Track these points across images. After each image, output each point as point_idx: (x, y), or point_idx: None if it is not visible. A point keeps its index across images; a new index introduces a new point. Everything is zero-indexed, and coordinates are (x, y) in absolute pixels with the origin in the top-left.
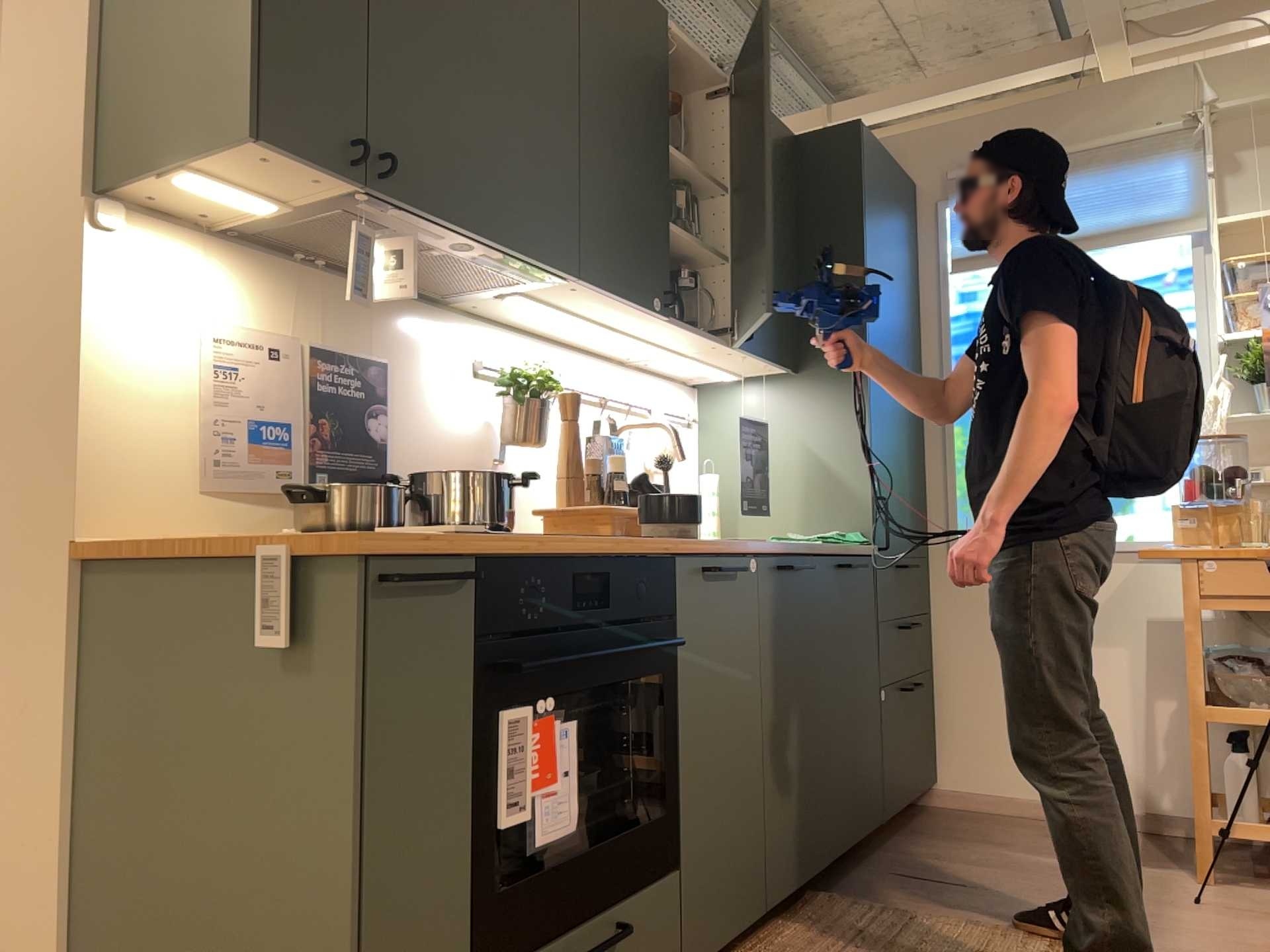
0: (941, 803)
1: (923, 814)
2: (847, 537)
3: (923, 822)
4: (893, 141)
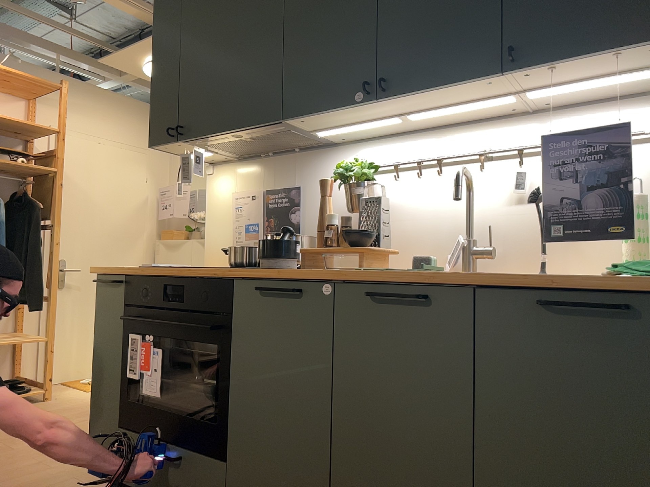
0: None
1: None
2: None
3: None
4: None
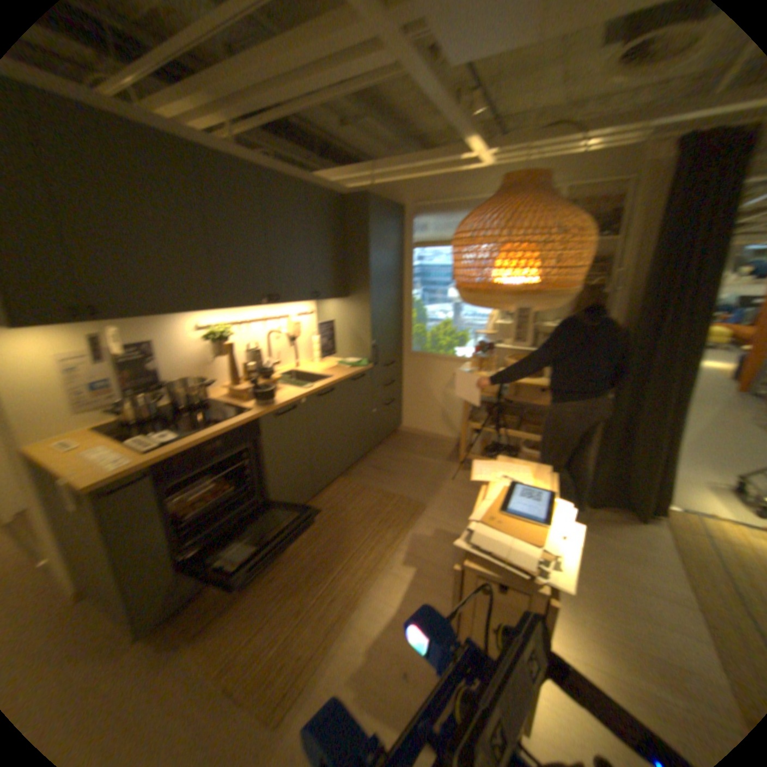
0: (400, 431)
1: (393, 436)
2: (358, 365)
3: (390, 441)
4: (395, 184)
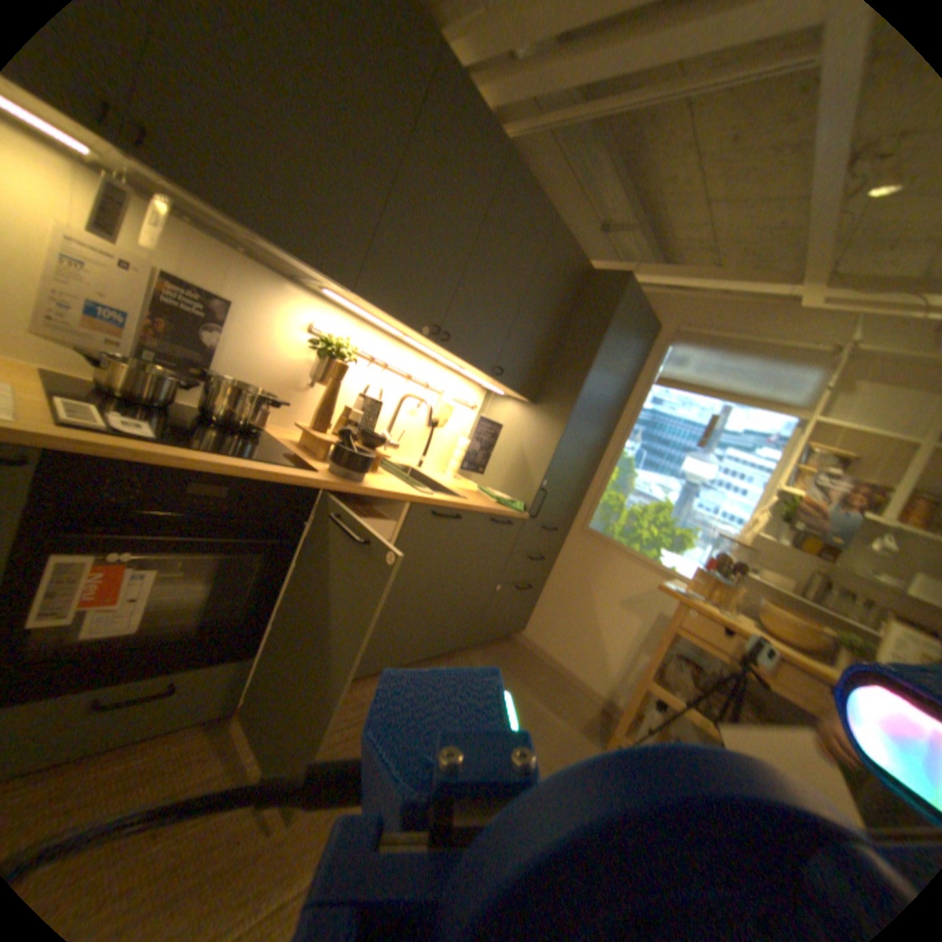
0: (519, 638)
1: (505, 640)
2: (510, 501)
3: (500, 646)
4: (661, 291)
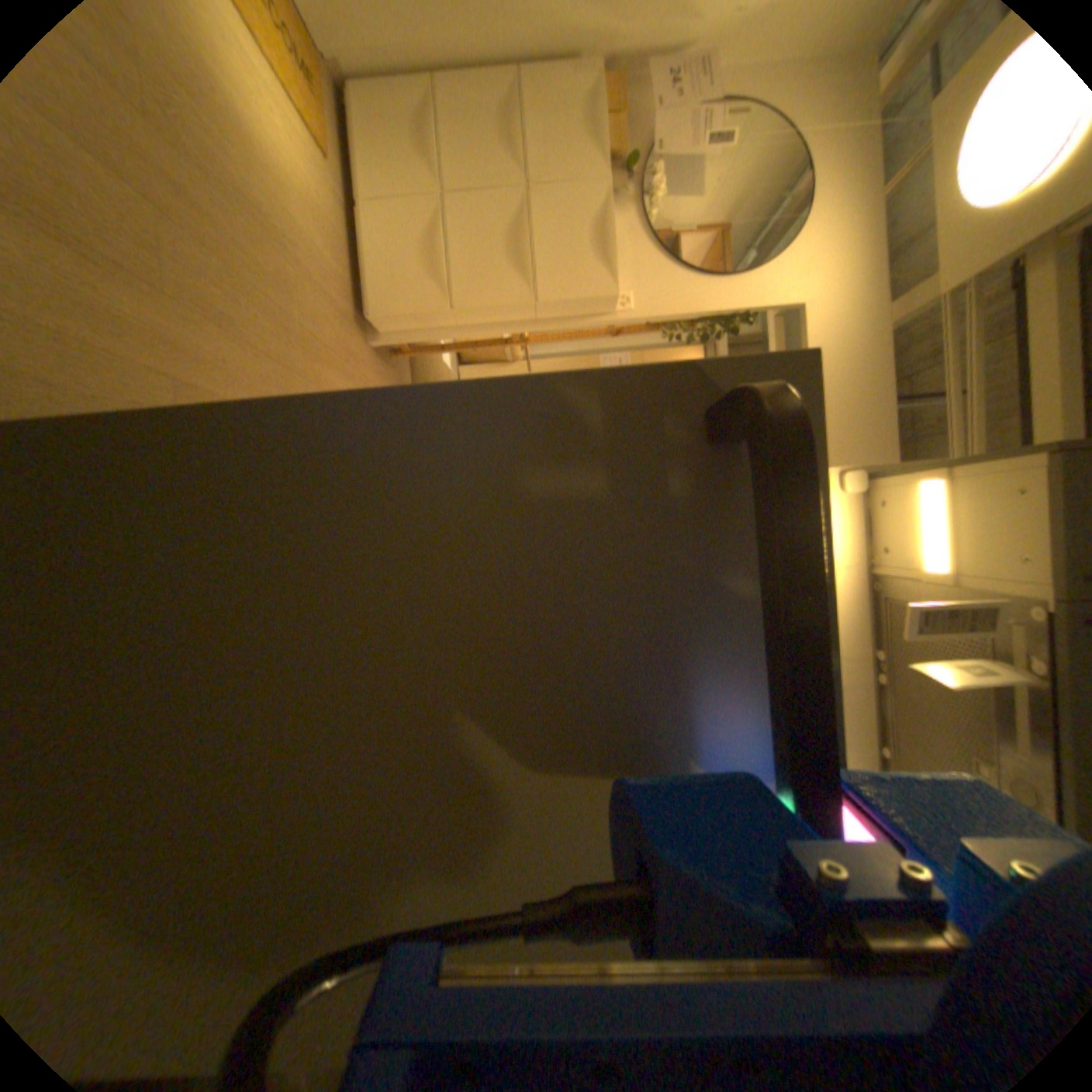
0: None
1: None
2: None
3: None
4: None
